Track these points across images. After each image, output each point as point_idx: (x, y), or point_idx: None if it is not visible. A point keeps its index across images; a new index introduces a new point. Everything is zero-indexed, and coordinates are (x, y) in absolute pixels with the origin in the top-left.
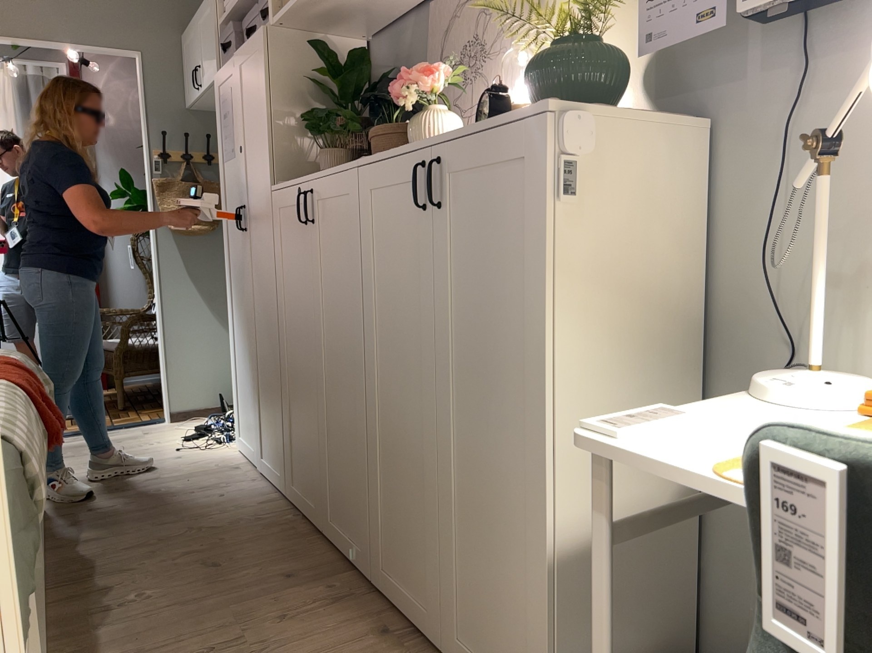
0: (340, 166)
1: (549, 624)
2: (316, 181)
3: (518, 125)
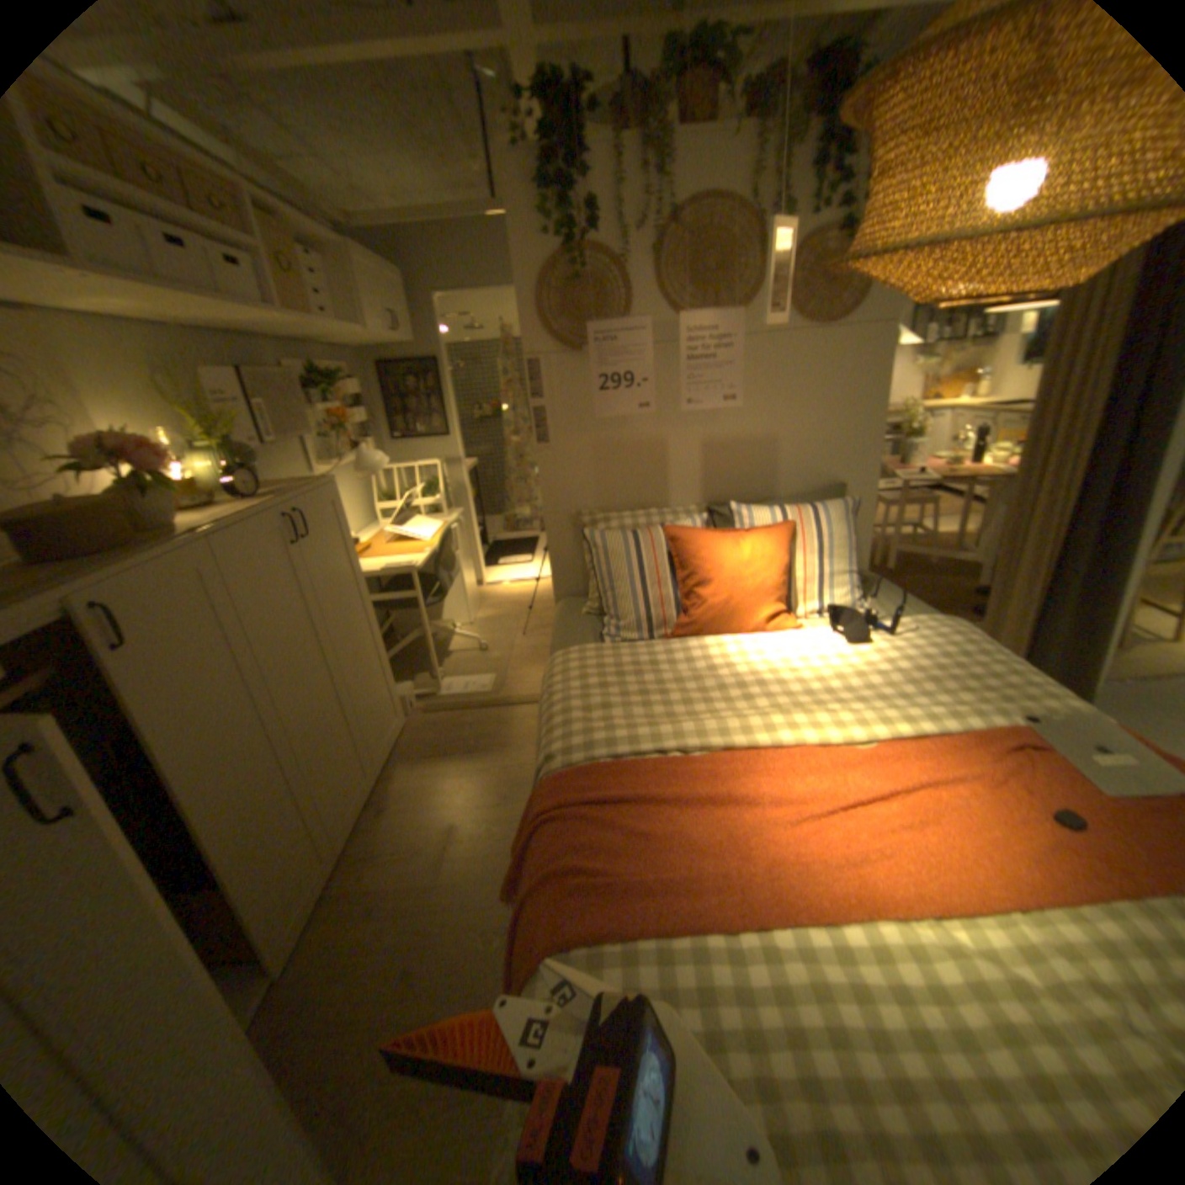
0: (147, 545)
1: (389, 670)
2: (105, 580)
3: (324, 484)
